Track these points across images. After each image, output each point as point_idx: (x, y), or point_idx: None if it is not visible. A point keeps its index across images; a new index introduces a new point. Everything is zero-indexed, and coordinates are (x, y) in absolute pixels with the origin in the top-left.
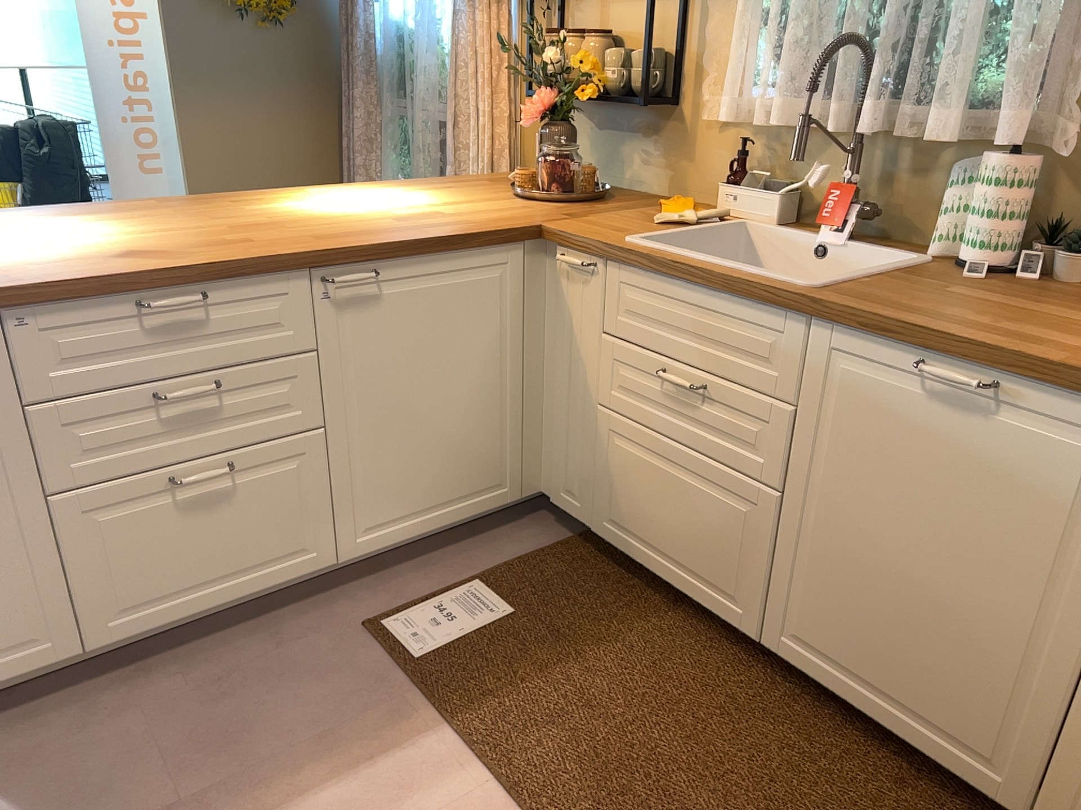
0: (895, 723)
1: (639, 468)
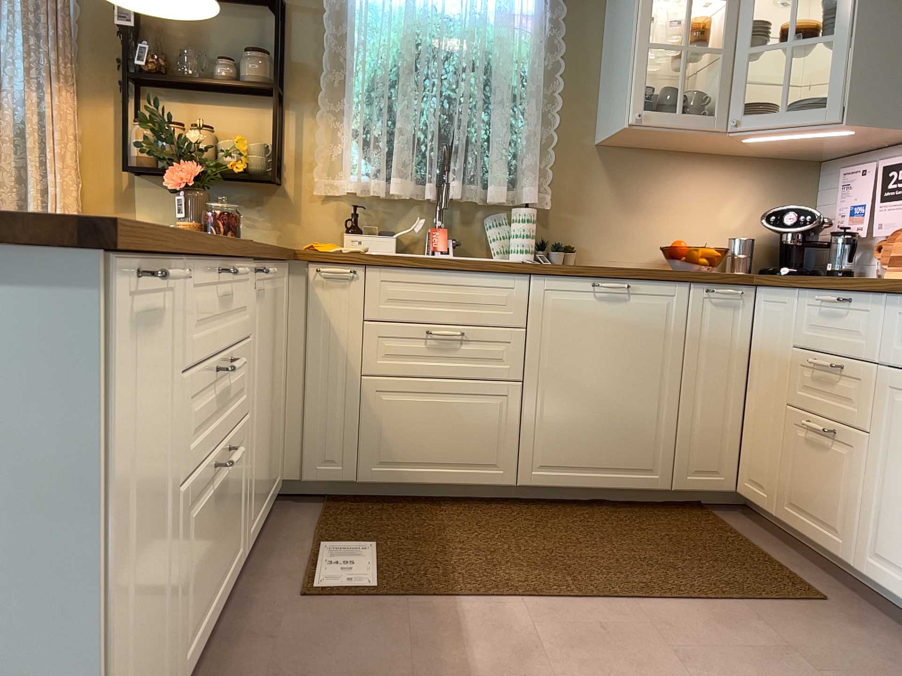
0: (606, 481)
1: (407, 410)
